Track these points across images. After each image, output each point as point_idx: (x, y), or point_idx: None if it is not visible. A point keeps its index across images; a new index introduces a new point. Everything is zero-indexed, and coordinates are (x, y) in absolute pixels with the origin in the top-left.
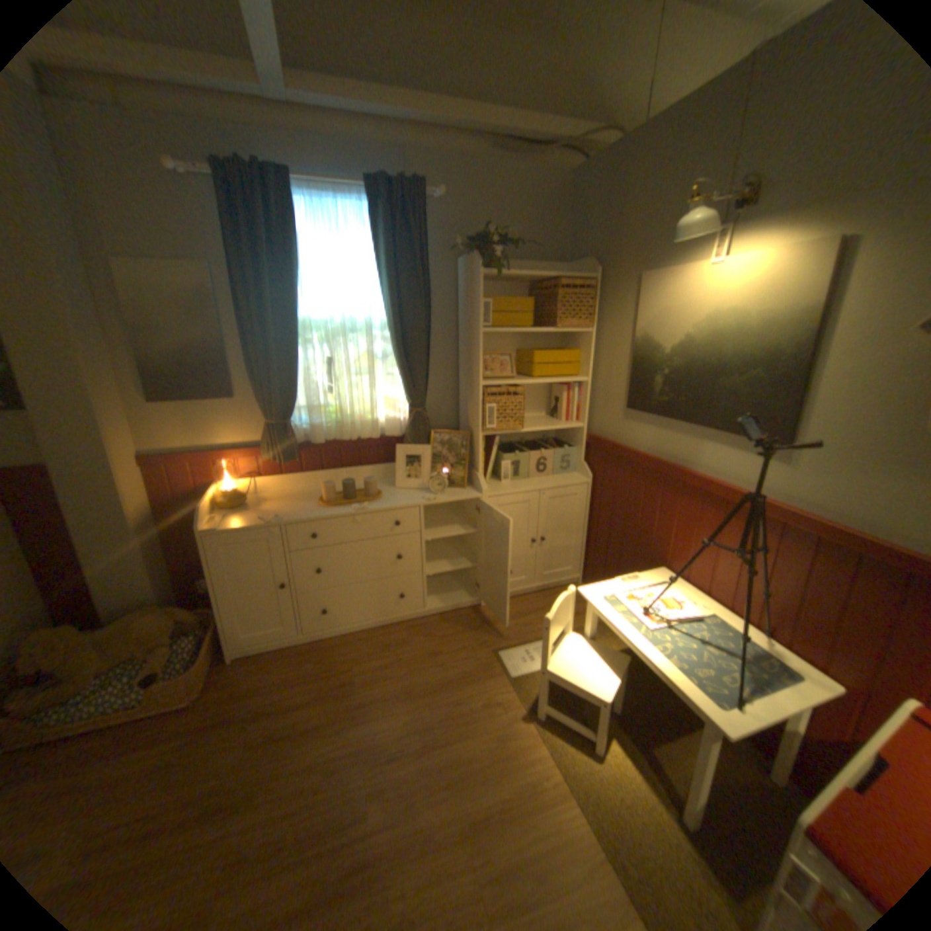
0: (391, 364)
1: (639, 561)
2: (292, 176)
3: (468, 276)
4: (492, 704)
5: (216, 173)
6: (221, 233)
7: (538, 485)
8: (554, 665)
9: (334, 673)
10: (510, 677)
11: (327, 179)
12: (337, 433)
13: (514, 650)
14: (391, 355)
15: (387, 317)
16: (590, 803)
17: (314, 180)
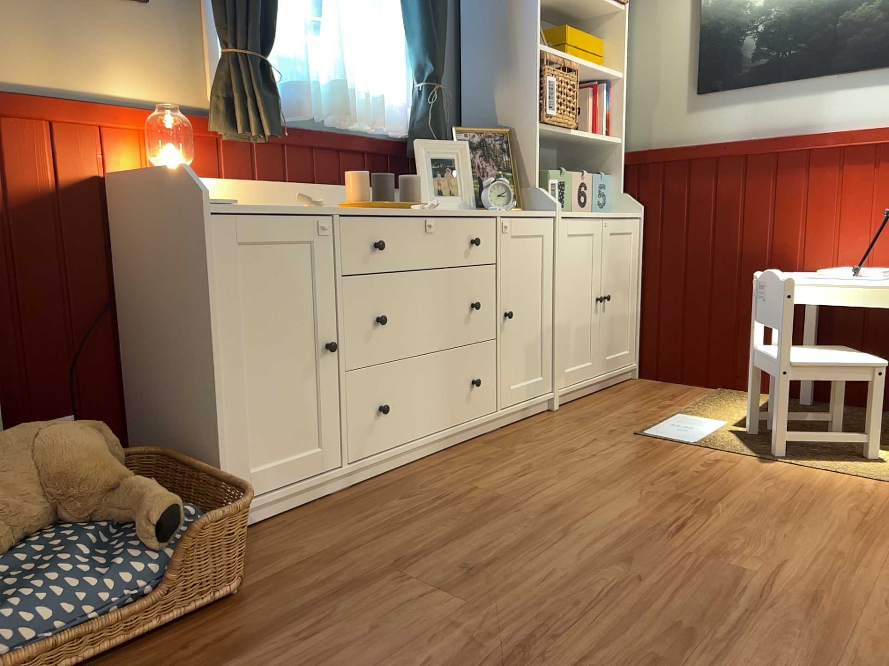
0: (392, 12)
1: (748, 287)
2: None
3: None
4: (709, 462)
5: None
6: None
7: (599, 214)
8: (791, 359)
9: (453, 496)
10: (692, 442)
11: None
12: (324, 111)
13: (657, 426)
14: None
15: None
16: None
17: None
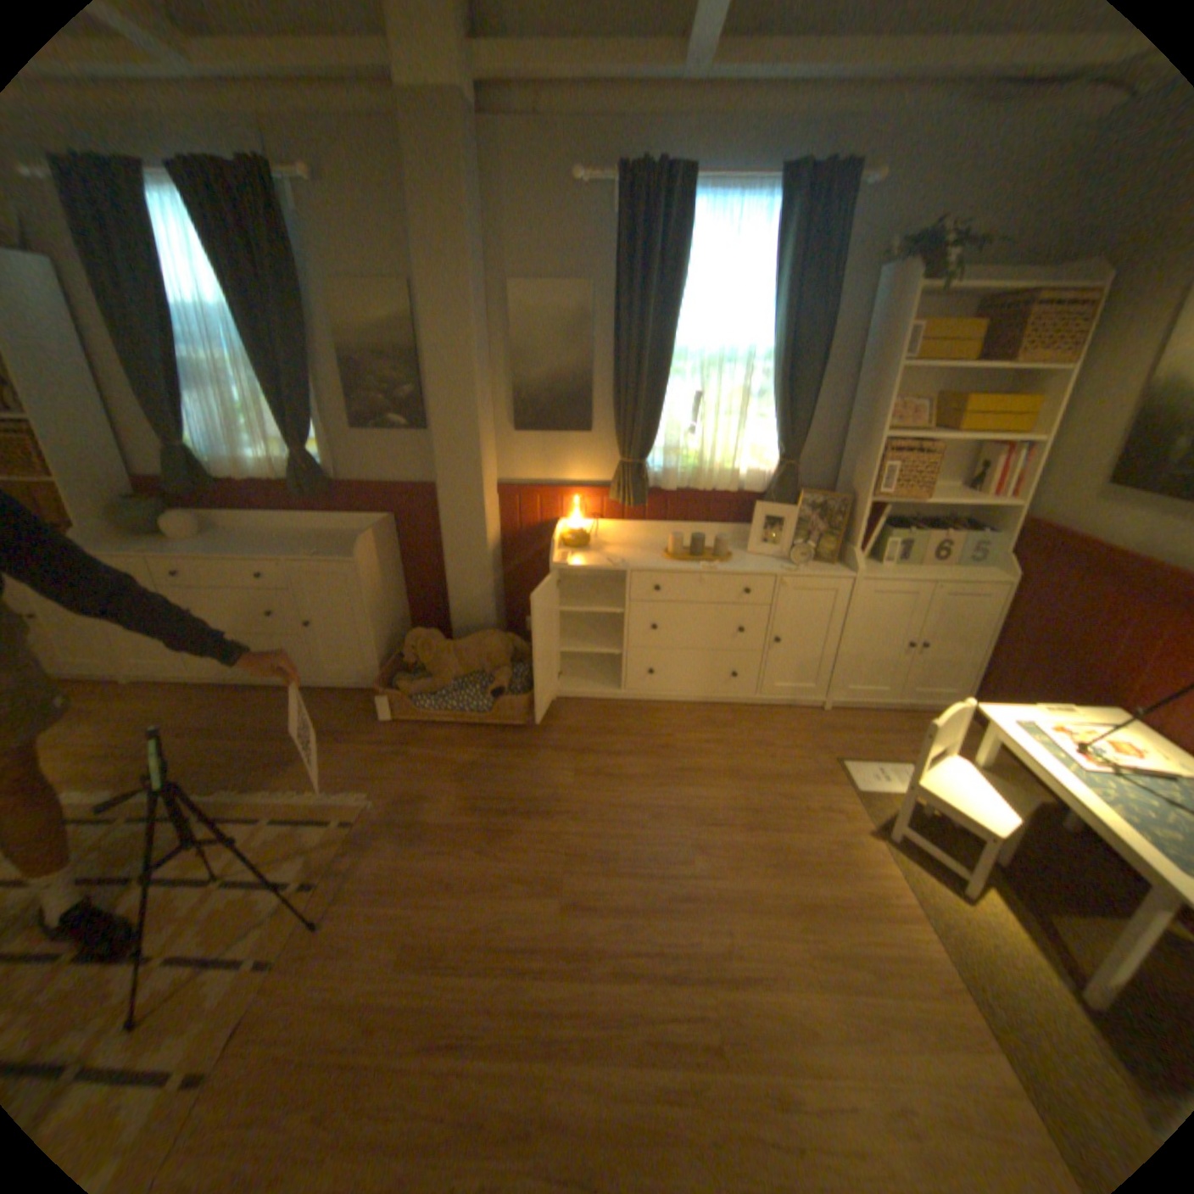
0: (767, 404)
1: (1077, 696)
2: (700, 175)
3: (895, 290)
4: (833, 810)
5: (620, 178)
6: (616, 249)
7: (936, 576)
8: (929, 783)
9: (656, 734)
10: (858, 790)
11: (738, 174)
12: (690, 481)
13: (865, 764)
14: (769, 393)
15: (776, 344)
16: (951, 936)
17: (724, 176)
